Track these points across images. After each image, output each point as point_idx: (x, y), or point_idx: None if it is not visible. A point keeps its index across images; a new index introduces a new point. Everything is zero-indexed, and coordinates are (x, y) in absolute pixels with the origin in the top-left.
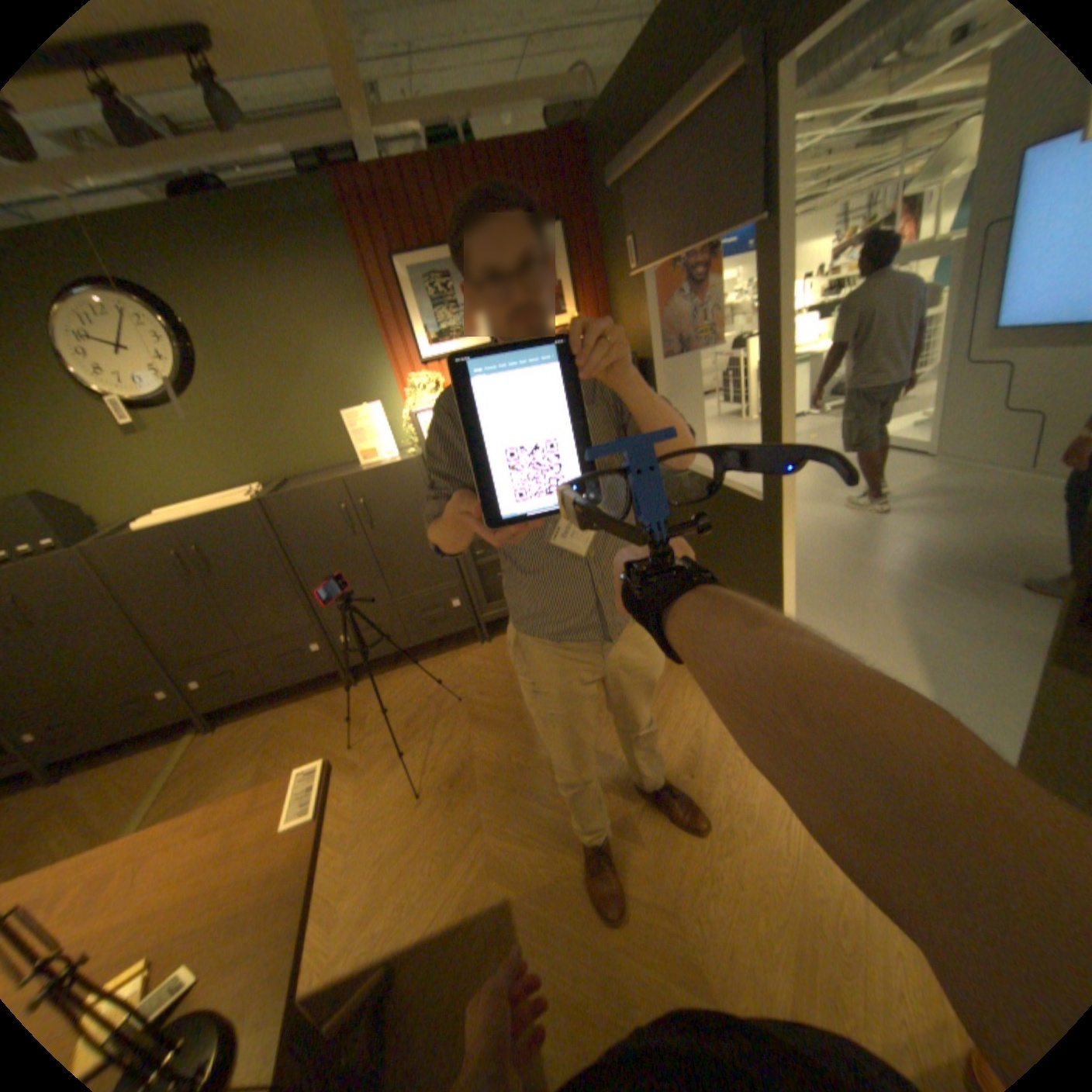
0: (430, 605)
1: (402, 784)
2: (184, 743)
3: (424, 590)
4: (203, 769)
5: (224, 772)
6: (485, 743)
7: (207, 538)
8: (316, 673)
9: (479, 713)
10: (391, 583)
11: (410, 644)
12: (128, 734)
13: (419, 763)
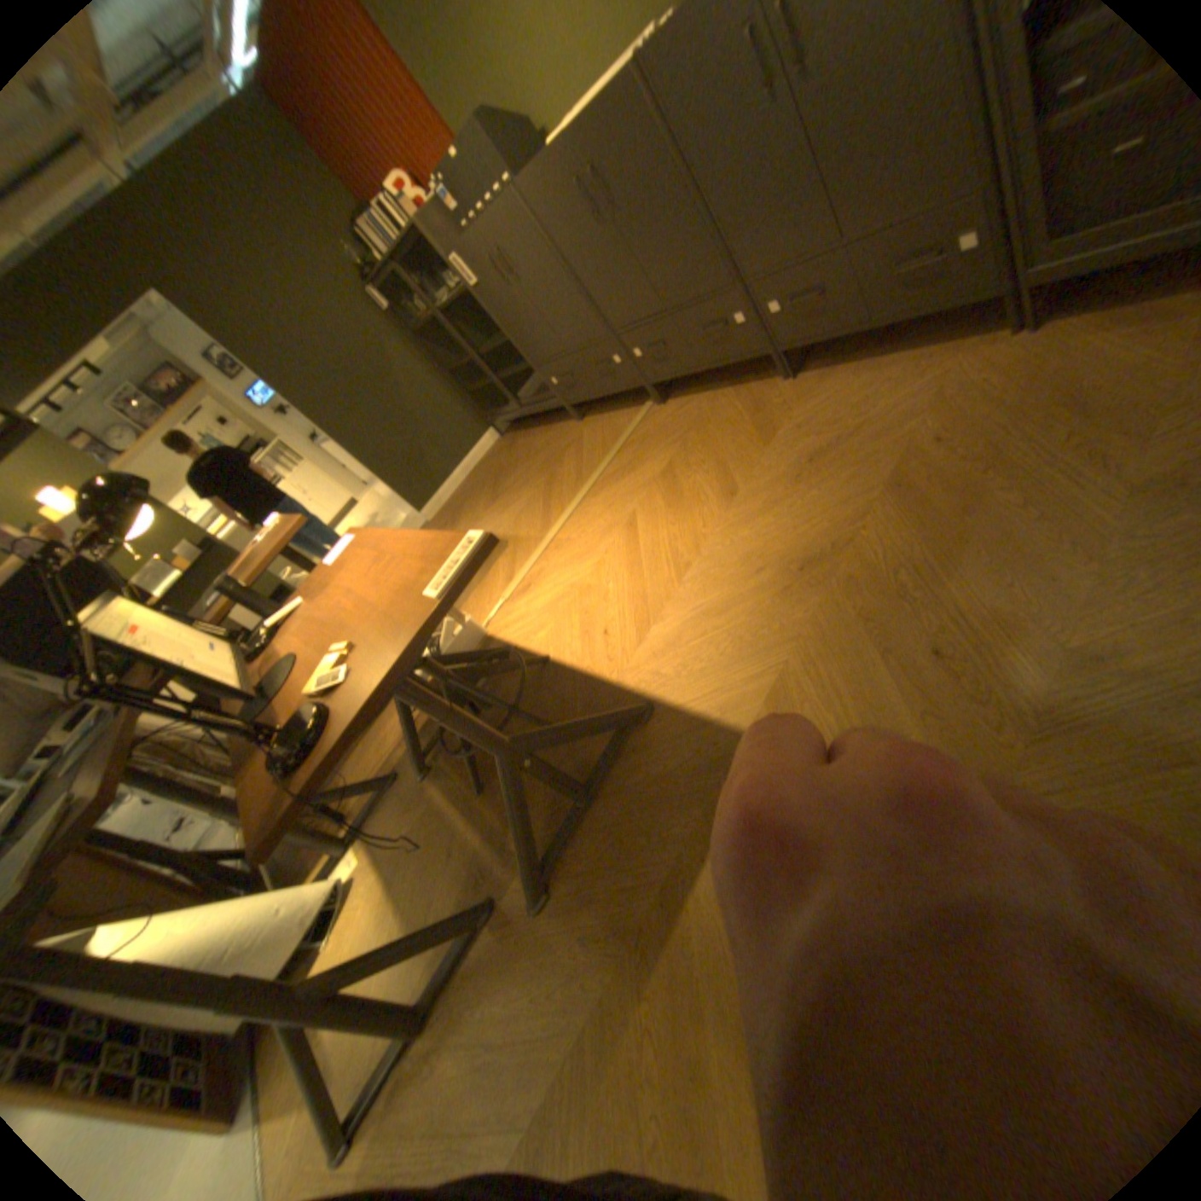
0: (914, 246)
1: (761, 539)
2: (644, 409)
3: (905, 213)
4: (645, 441)
5: (653, 452)
6: (884, 530)
7: (599, 149)
8: (747, 354)
9: (913, 475)
10: (842, 201)
11: (872, 322)
12: (607, 390)
13: (792, 520)
